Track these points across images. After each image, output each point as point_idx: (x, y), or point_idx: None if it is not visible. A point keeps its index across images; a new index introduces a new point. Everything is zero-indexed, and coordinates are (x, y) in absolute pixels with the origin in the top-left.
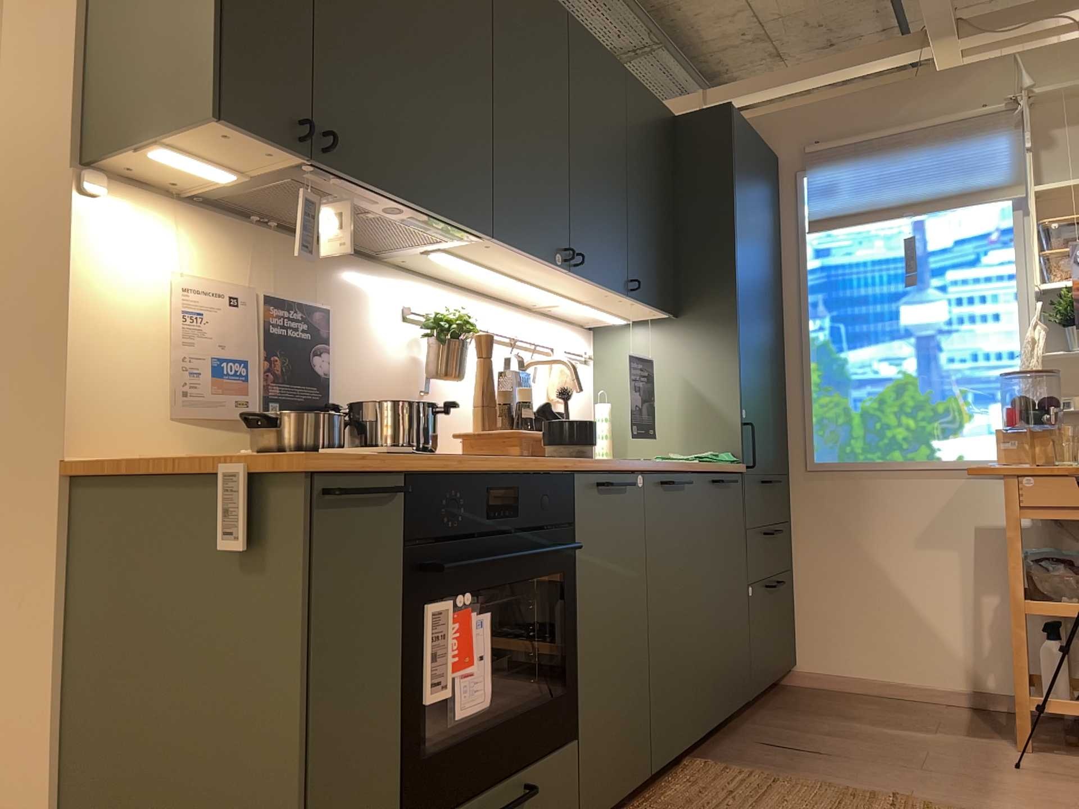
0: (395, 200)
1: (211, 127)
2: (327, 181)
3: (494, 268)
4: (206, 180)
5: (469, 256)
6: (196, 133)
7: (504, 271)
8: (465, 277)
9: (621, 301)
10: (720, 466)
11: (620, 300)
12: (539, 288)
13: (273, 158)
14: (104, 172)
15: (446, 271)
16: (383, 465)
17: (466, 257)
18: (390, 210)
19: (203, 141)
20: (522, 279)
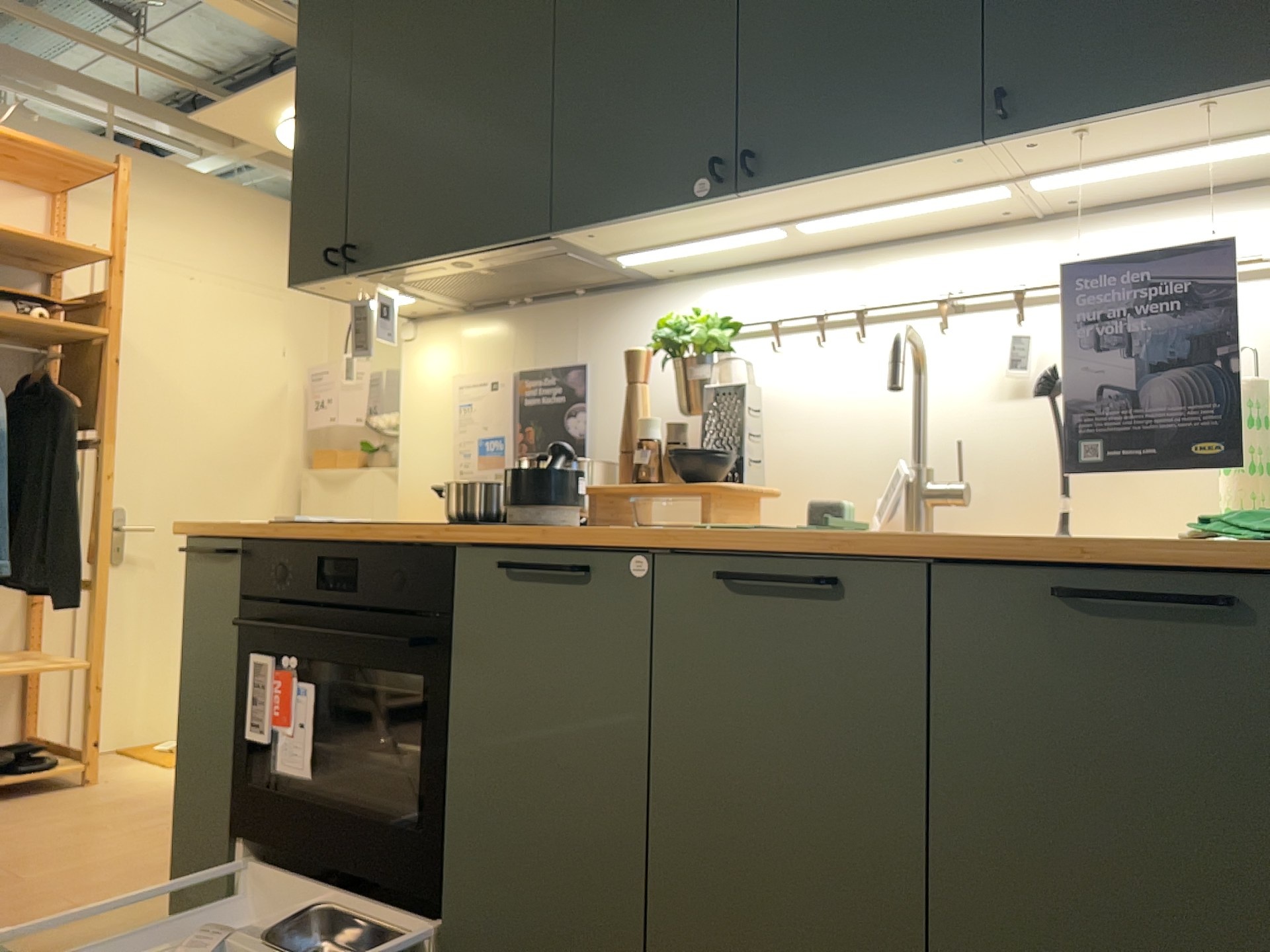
0: (436, 261)
1: (306, 290)
2: (393, 277)
3: (711, 236)
4: (423, 302)
5: (655, 243)
6: (324, 294)
7: (734, 232)
8: (780, 247)
9: (1045, 146)
10: (1167, 551)
11: (1043, 147)
12: (850, 217)
13: (358, 282)
14: (420, 318)
15: (744, 253)
16: (221, 531)
17: (651, 248)
18: (467, 264)
19: (339, 293)
20: (785, 223)
